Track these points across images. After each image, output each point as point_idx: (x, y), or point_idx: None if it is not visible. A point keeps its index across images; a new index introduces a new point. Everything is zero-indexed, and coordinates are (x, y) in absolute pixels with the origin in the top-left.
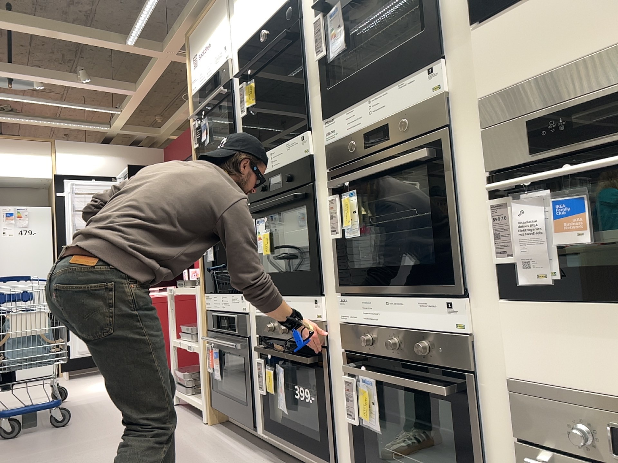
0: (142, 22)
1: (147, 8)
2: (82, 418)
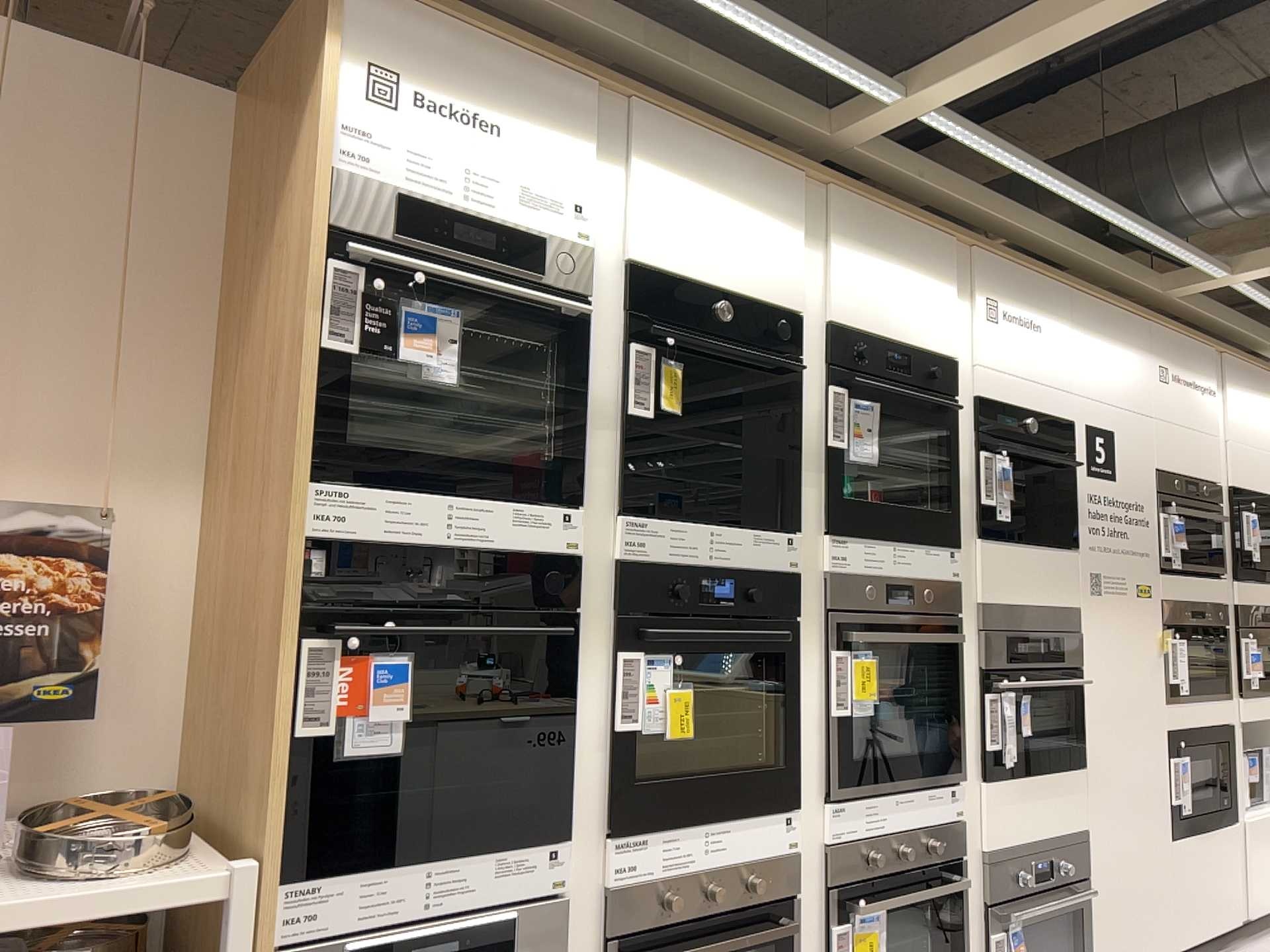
0: None
1: None
2: None
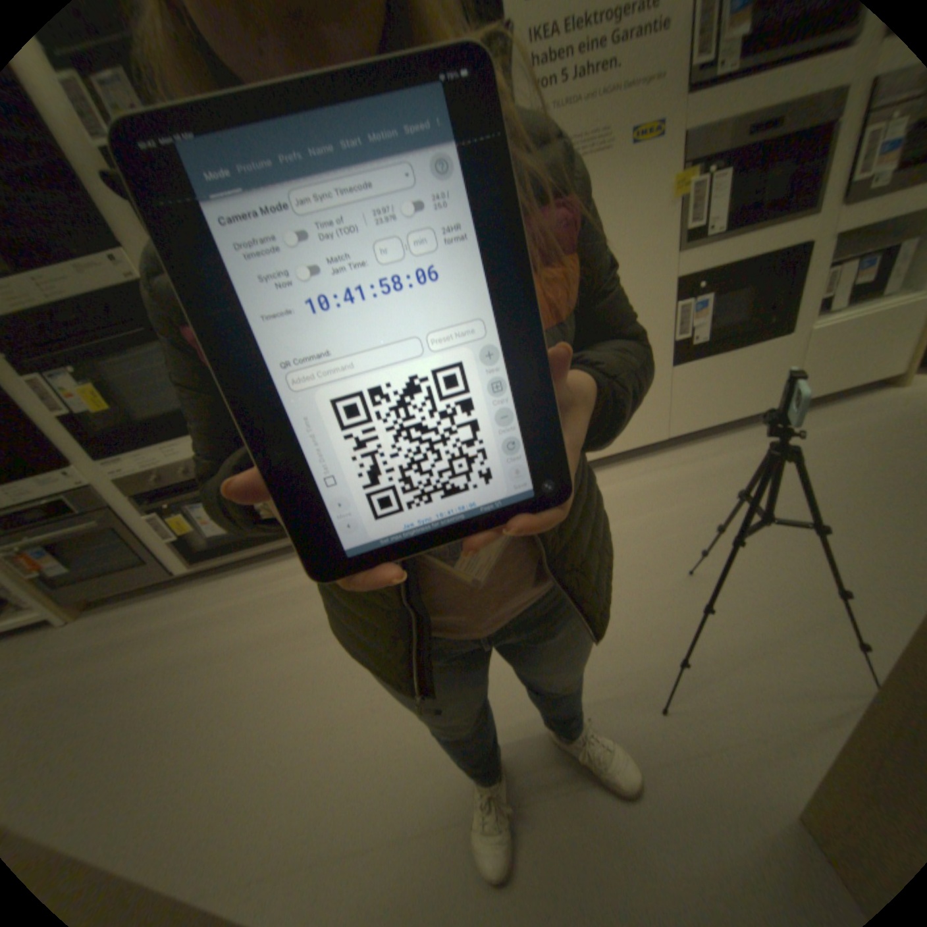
0: None
1: None
2: None
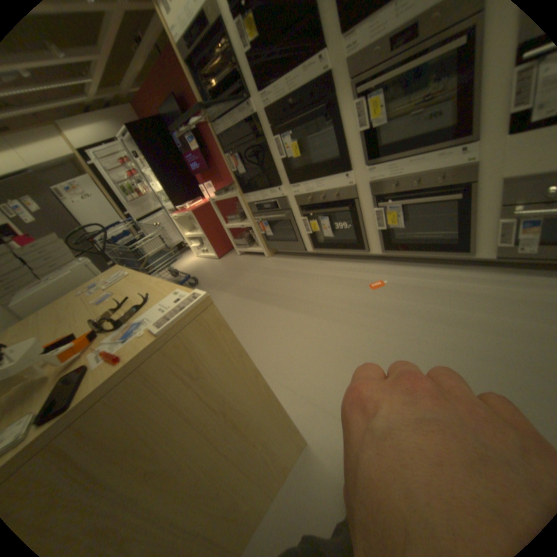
0: None
1: None
2: (200, 278)
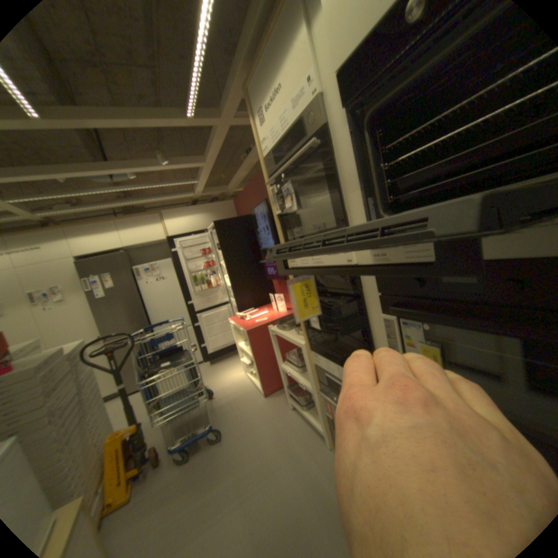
0: (194, 80)
1: (195, 56)
2: (229, 428)
